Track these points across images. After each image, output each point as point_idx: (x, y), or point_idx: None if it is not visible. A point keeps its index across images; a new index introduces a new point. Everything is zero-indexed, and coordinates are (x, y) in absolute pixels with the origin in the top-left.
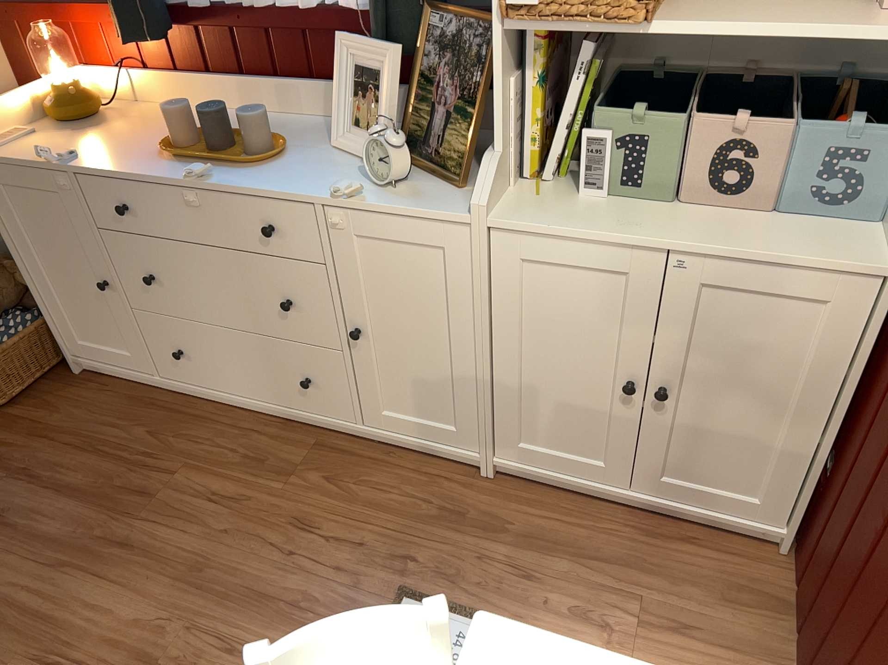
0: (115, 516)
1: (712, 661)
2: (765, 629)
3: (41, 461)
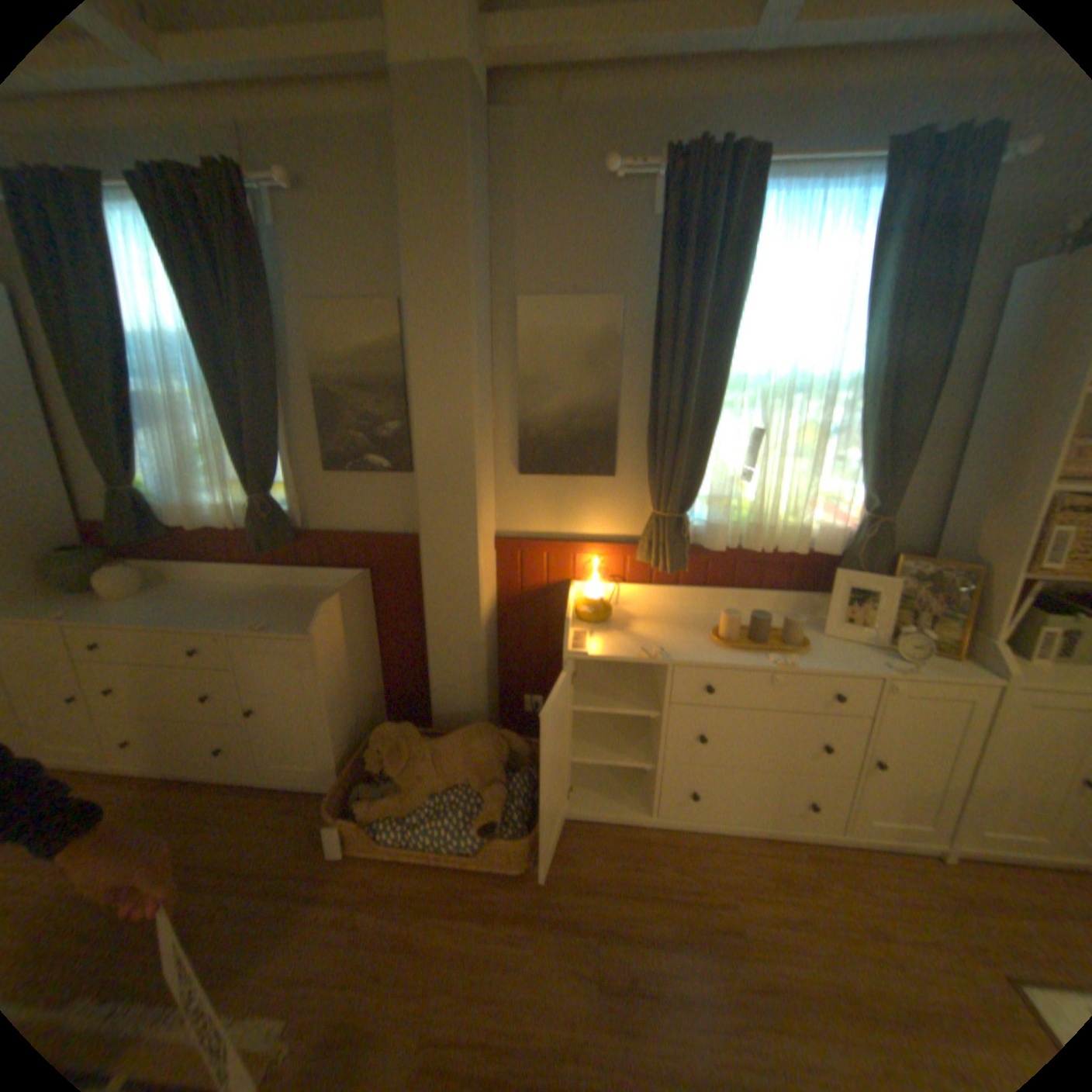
0: (730, 973)
1: None
2: None
3: (606, 927)
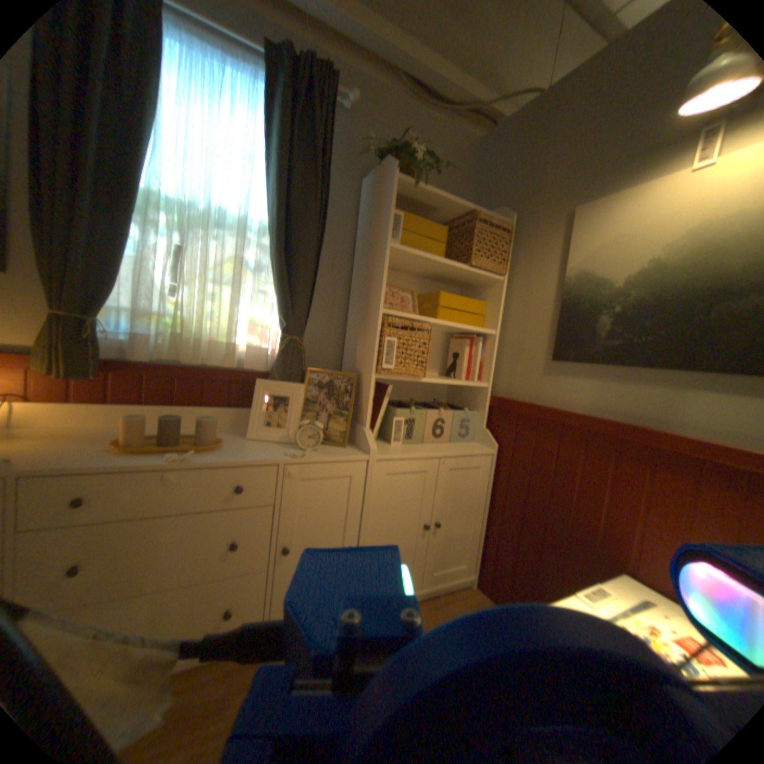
0: None
1: None
2: None
3: None
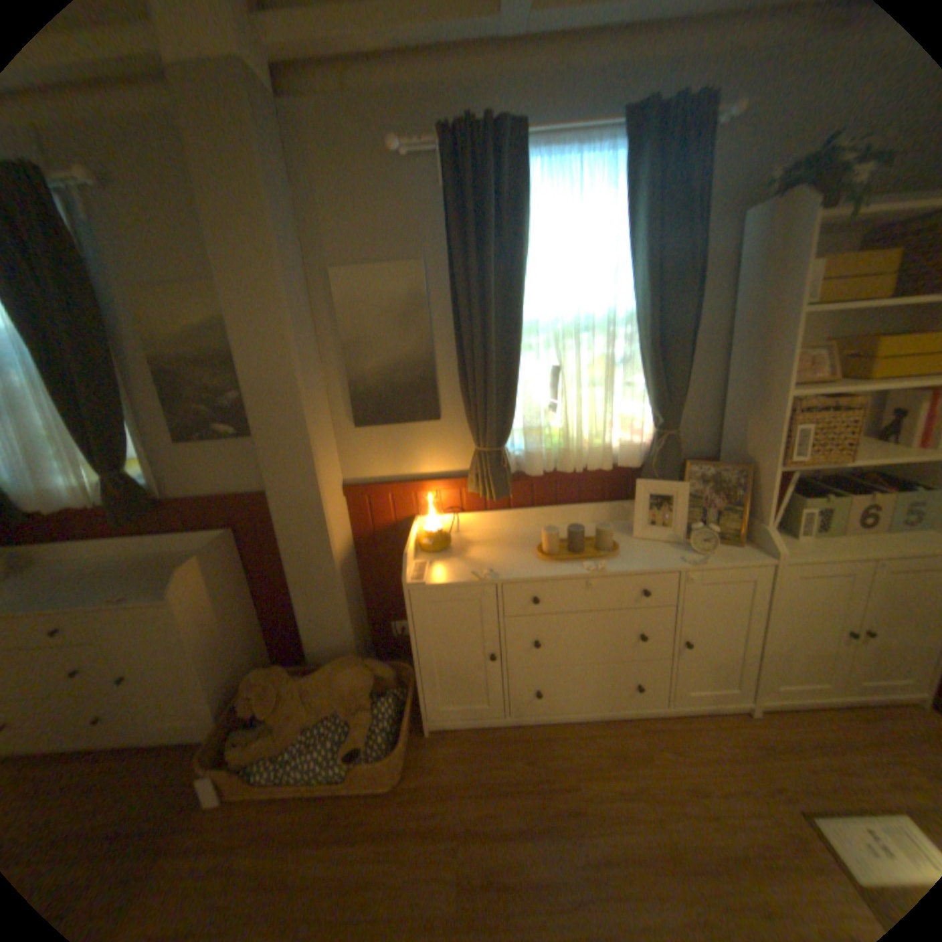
0: (573, 851)
1: None
2: None
3: (464, 828)
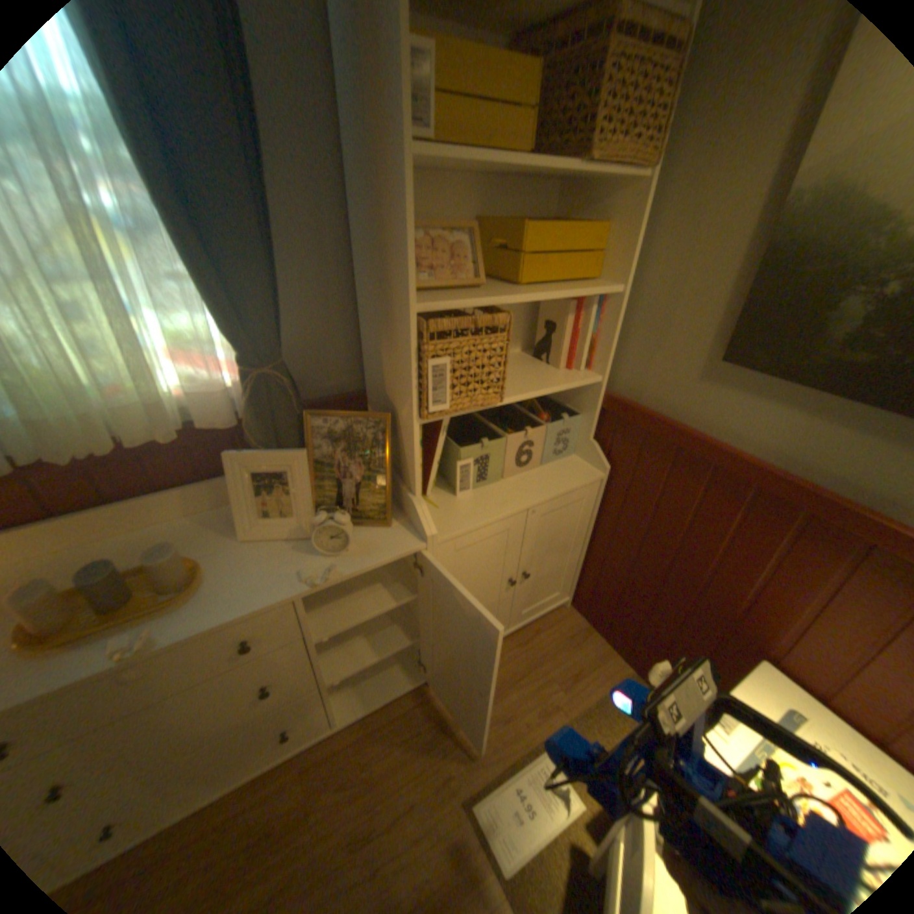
0: None
1: (603, 683)
2: (600, 649)
3: None
